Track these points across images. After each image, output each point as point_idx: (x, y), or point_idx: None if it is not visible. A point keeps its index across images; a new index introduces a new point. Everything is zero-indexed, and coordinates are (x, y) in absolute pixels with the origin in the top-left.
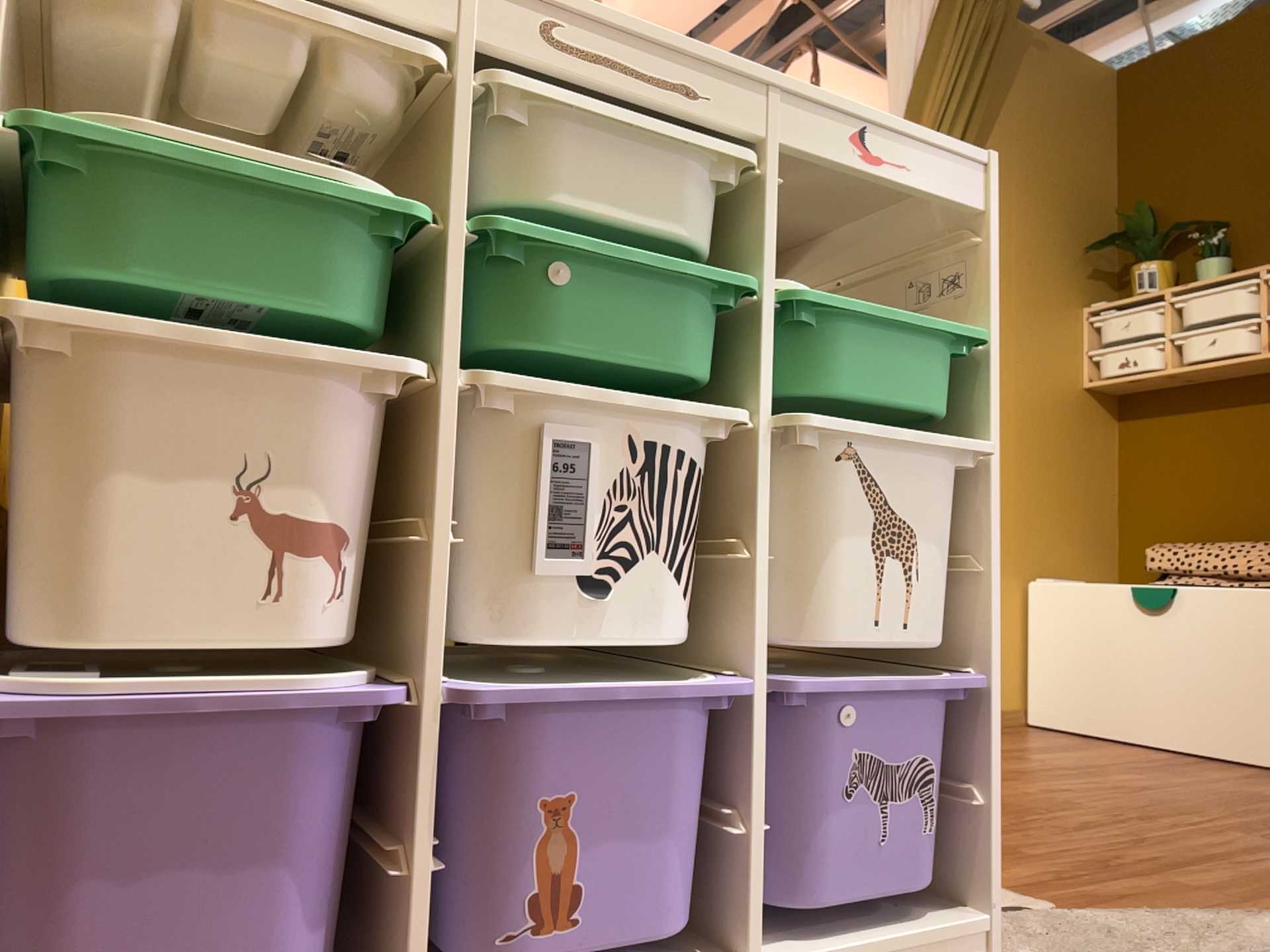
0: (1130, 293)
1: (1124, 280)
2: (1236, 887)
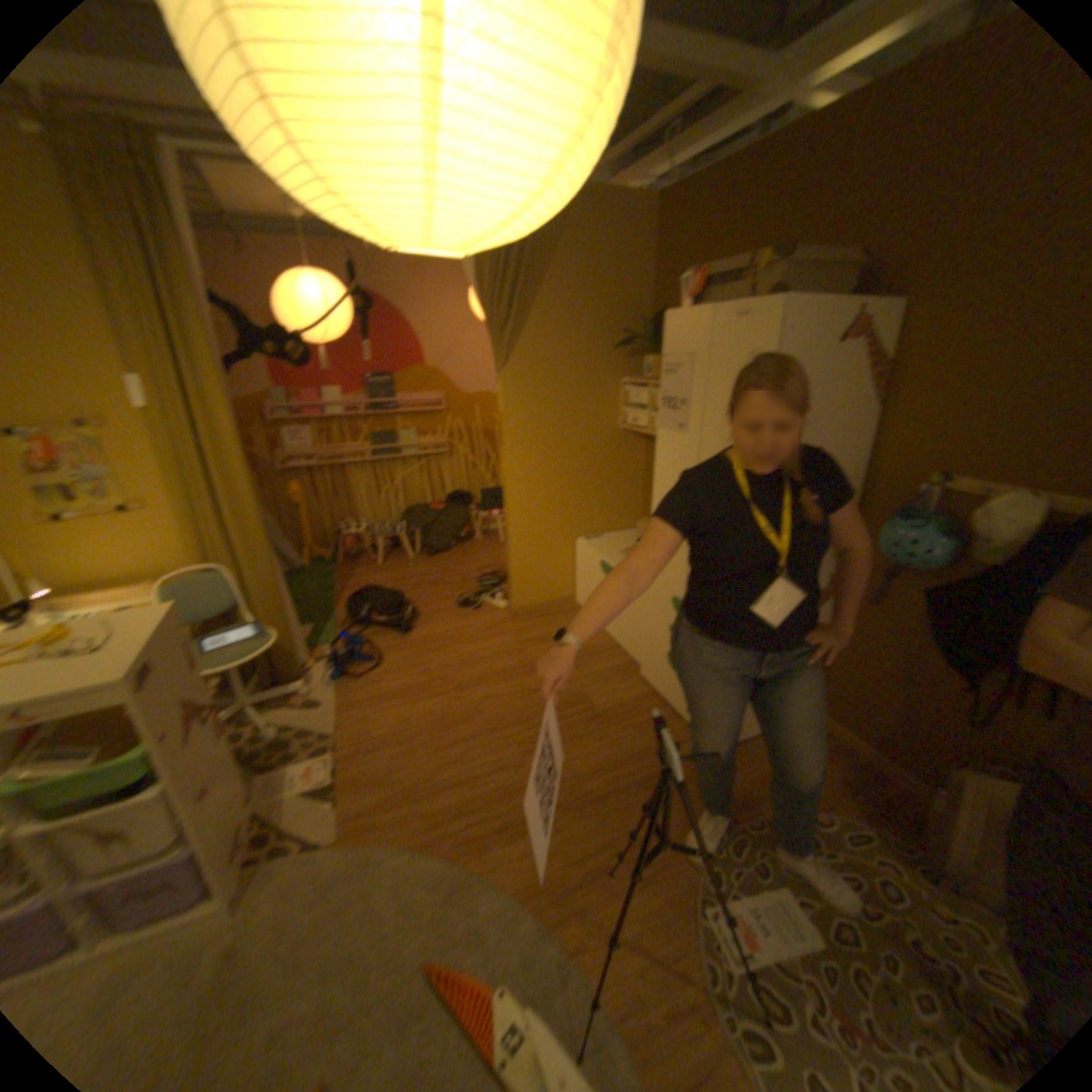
0: (645, 374)
1: (644, 364)
2: (433, 826)
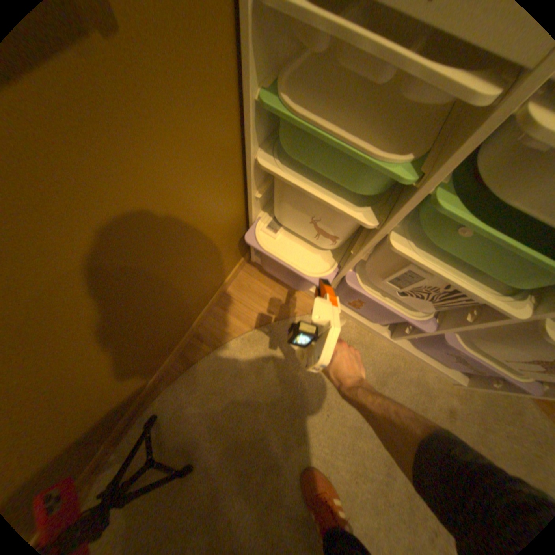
0: None
1: None
2: None
